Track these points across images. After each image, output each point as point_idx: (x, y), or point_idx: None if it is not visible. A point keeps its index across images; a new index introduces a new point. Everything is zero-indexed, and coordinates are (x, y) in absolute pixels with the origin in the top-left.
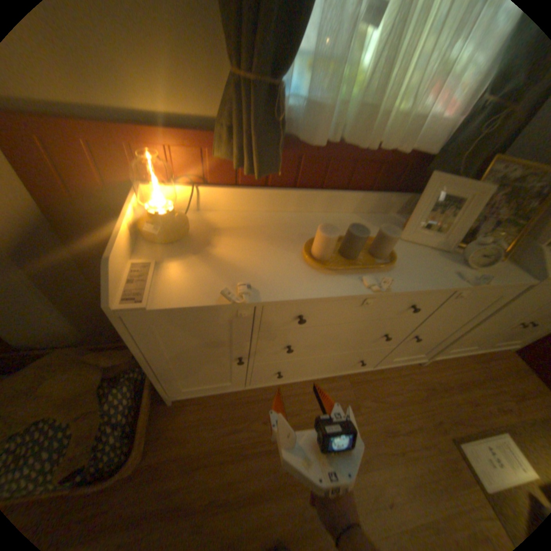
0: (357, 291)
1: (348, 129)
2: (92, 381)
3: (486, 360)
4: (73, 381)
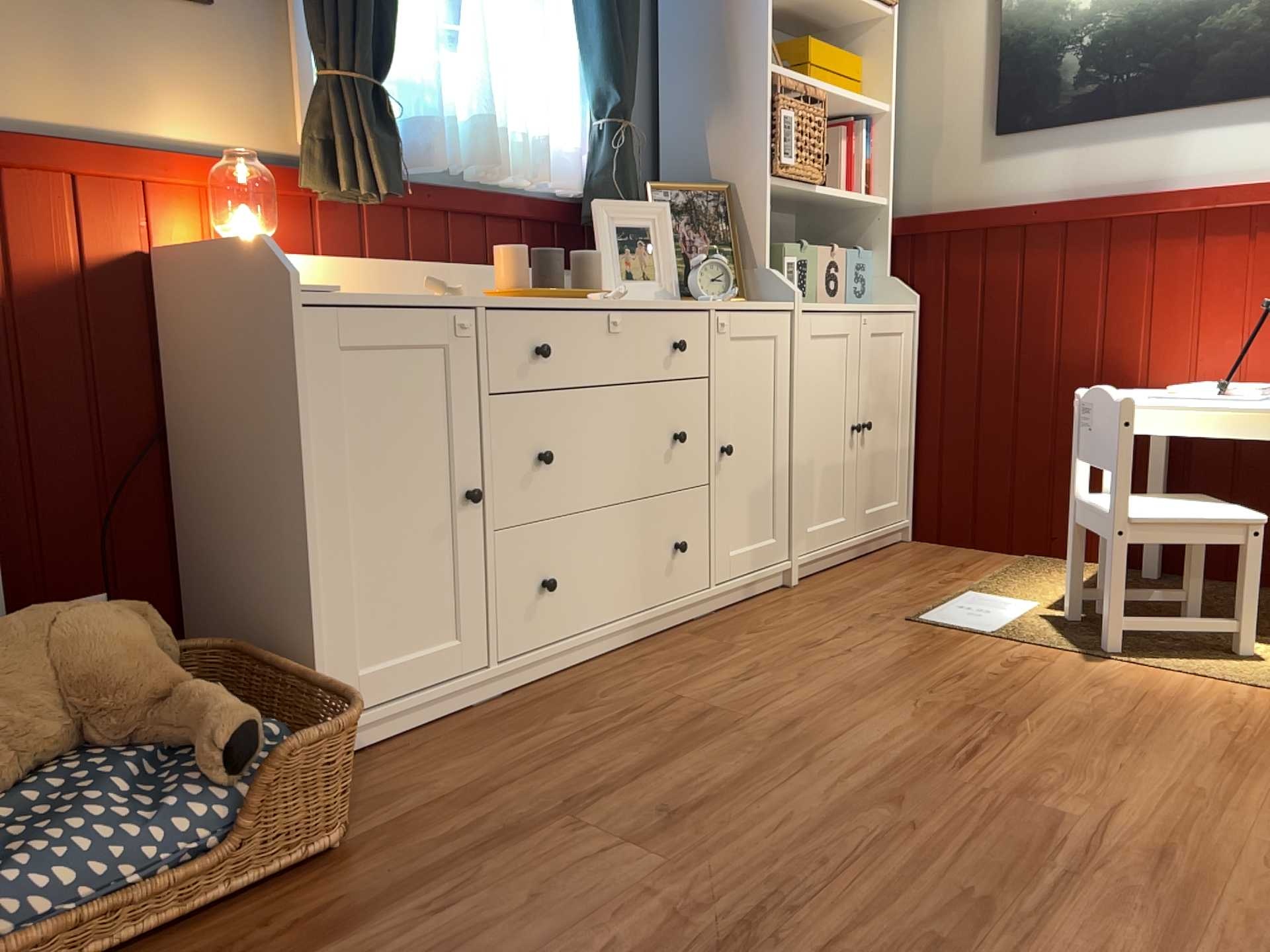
0: (589, 302)
1: (462, 158)
2: (150, 637)
3: (882, 556)
4: (119, 617)
